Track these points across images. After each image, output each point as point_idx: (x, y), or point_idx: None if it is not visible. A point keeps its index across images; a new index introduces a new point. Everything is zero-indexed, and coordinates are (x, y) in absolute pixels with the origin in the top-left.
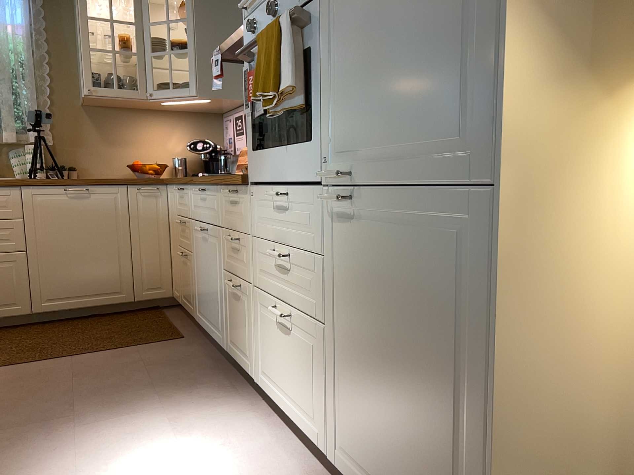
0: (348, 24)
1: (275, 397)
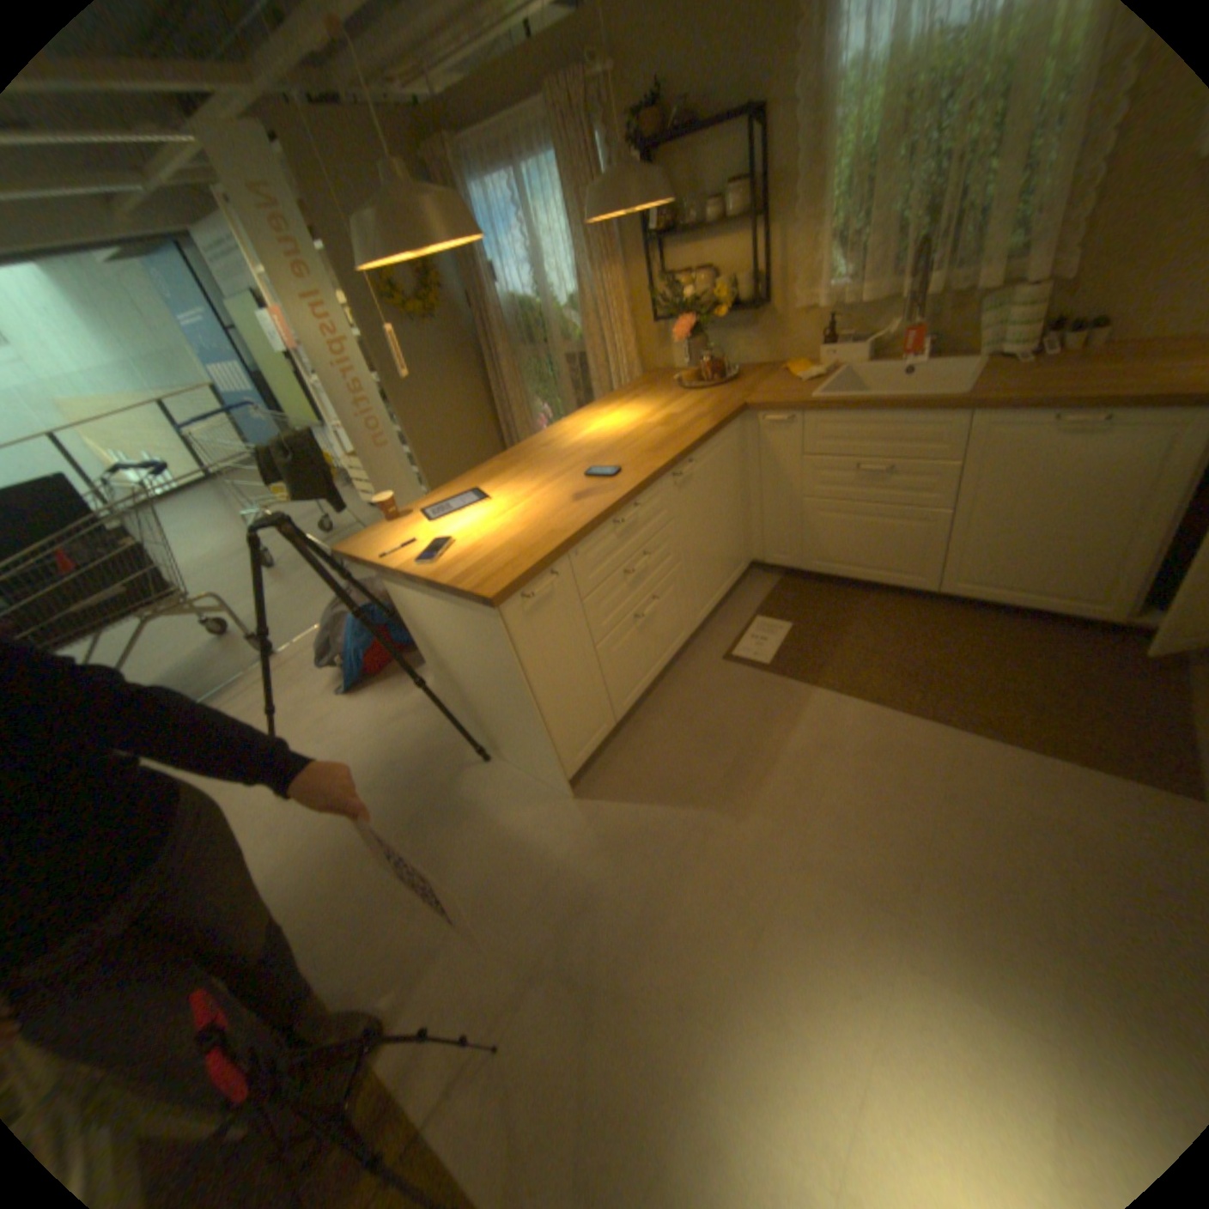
0: None
1: None
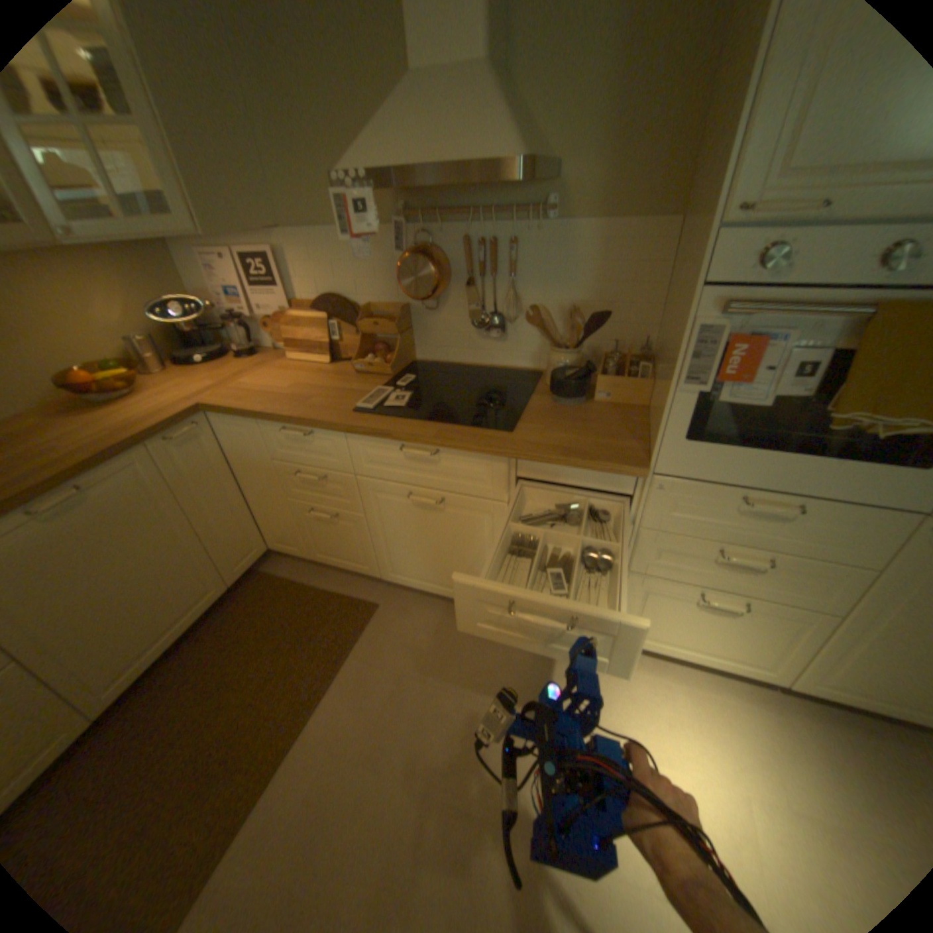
0: None
1: (664, 649)
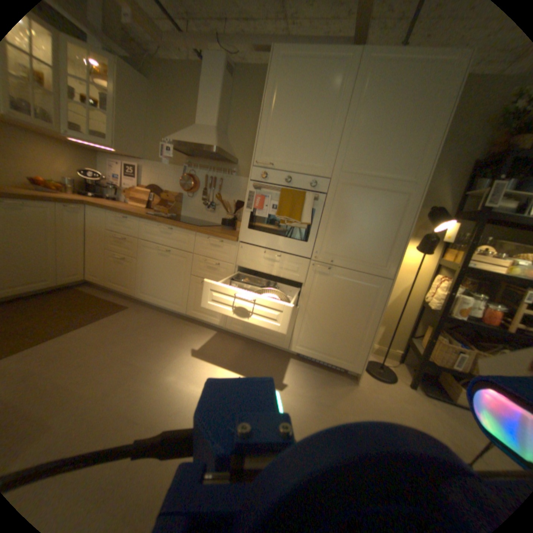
0: (339, 212)
1: (244, 331)
